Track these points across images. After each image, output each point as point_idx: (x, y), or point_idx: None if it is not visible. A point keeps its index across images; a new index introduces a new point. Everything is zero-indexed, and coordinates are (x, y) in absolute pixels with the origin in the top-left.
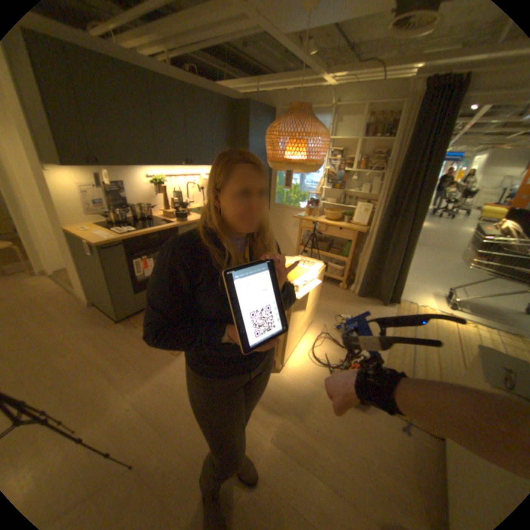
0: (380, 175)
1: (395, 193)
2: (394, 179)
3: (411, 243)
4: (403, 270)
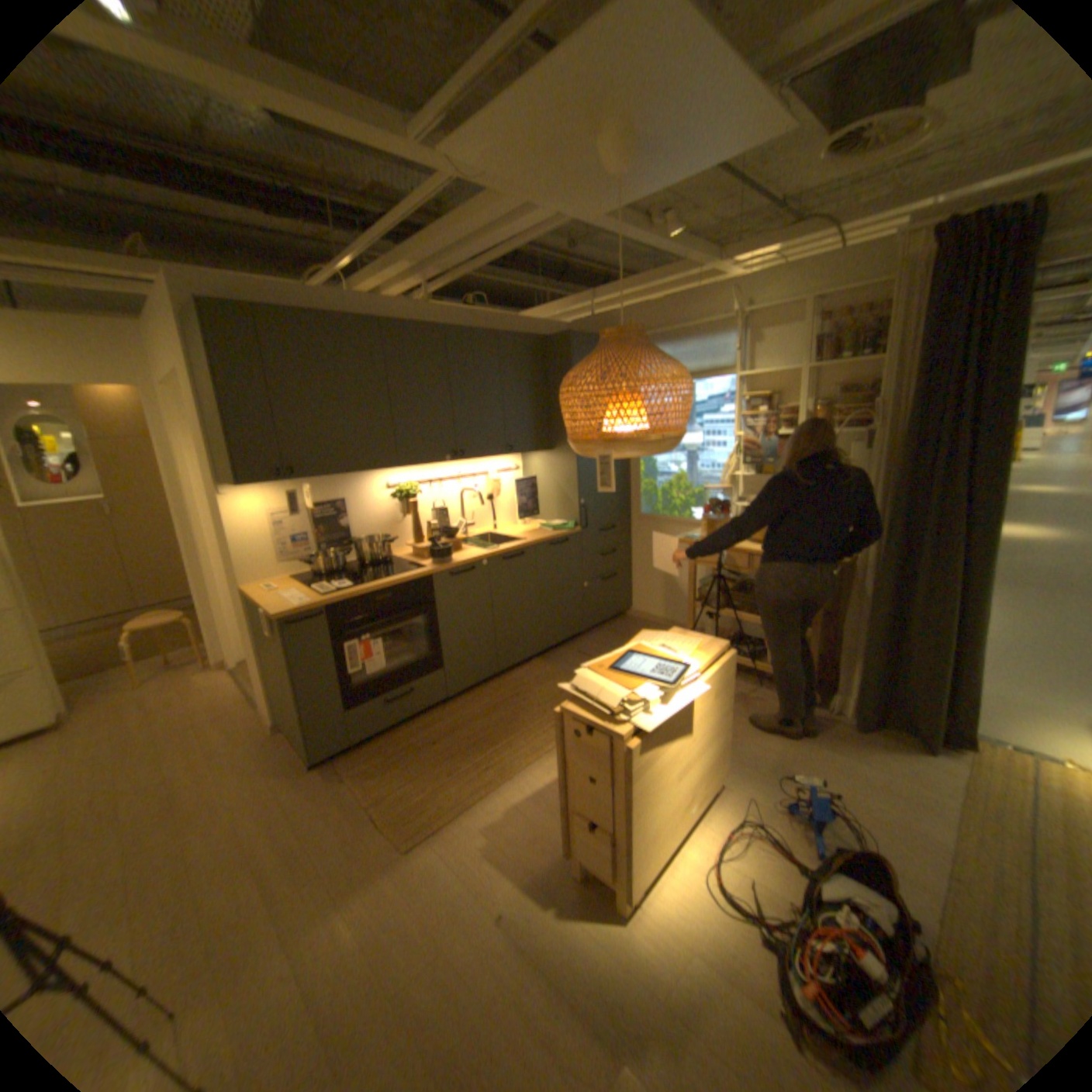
0: (868, 435)
1: (906, 473)
2: (898, 441)
3: (977, 588)
4: (967, 659)
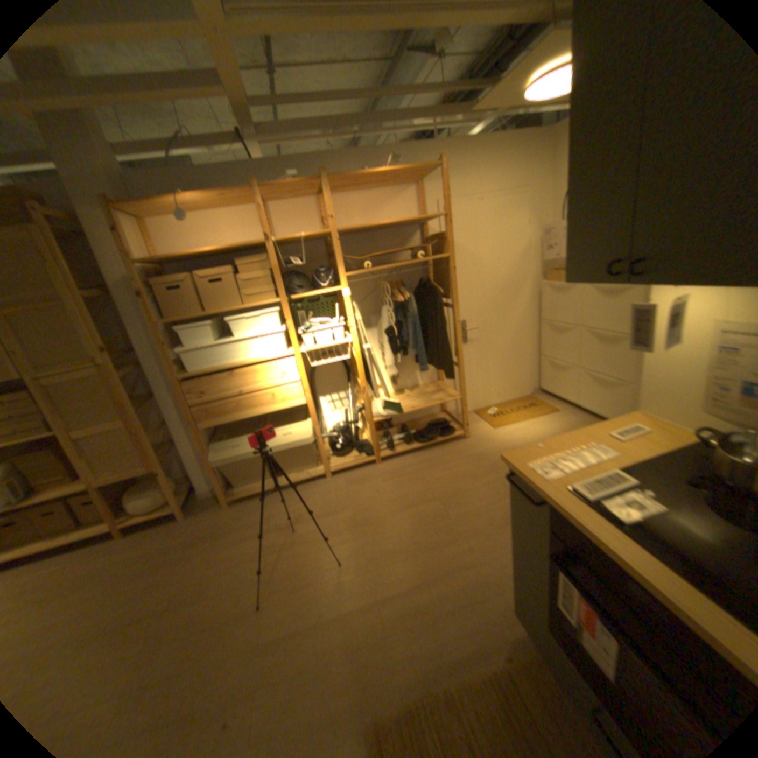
0: None
1: None
2: None
3: None
4: None
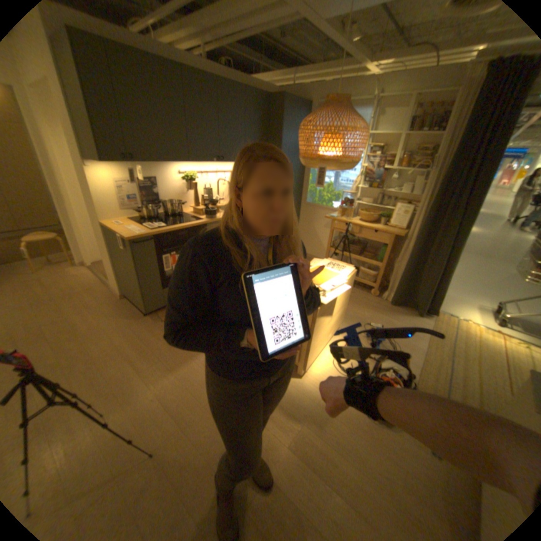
0: (424, 173)
1: (440, 194)
2: (440, 178)
3: (457, 249)
4: (444, 279)
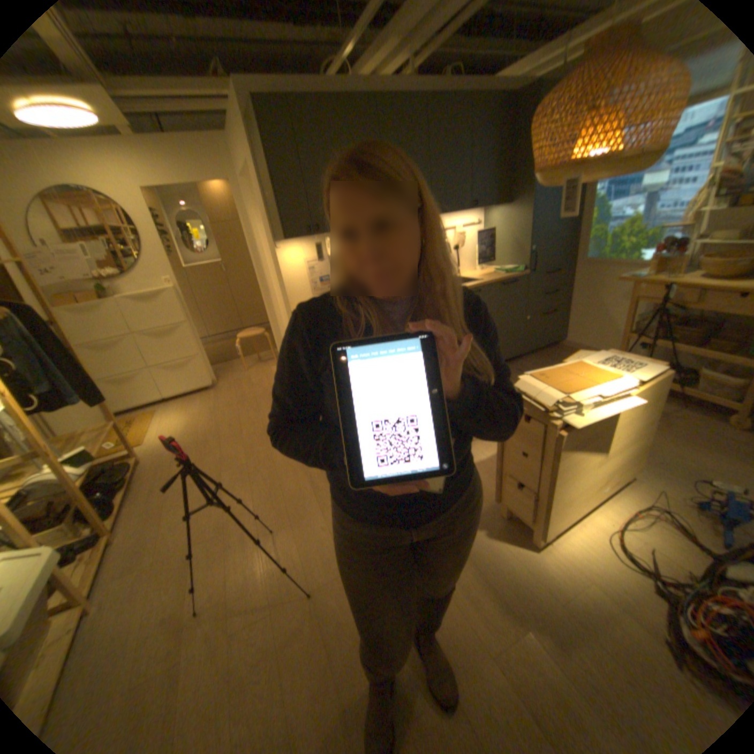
0: None
1: None
2: None
3: None
4: None
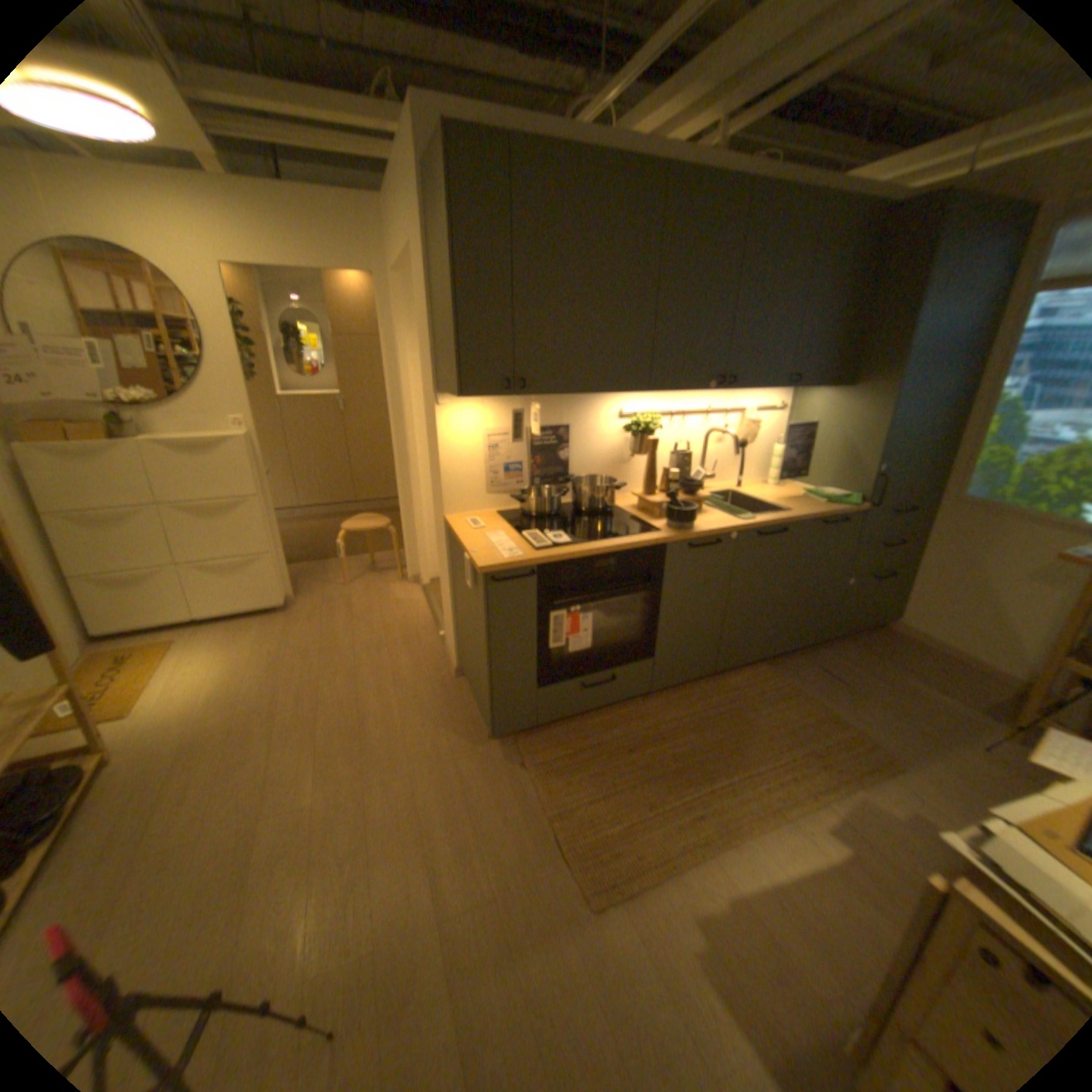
0: None
1: None
2: None
3: None
4: None
